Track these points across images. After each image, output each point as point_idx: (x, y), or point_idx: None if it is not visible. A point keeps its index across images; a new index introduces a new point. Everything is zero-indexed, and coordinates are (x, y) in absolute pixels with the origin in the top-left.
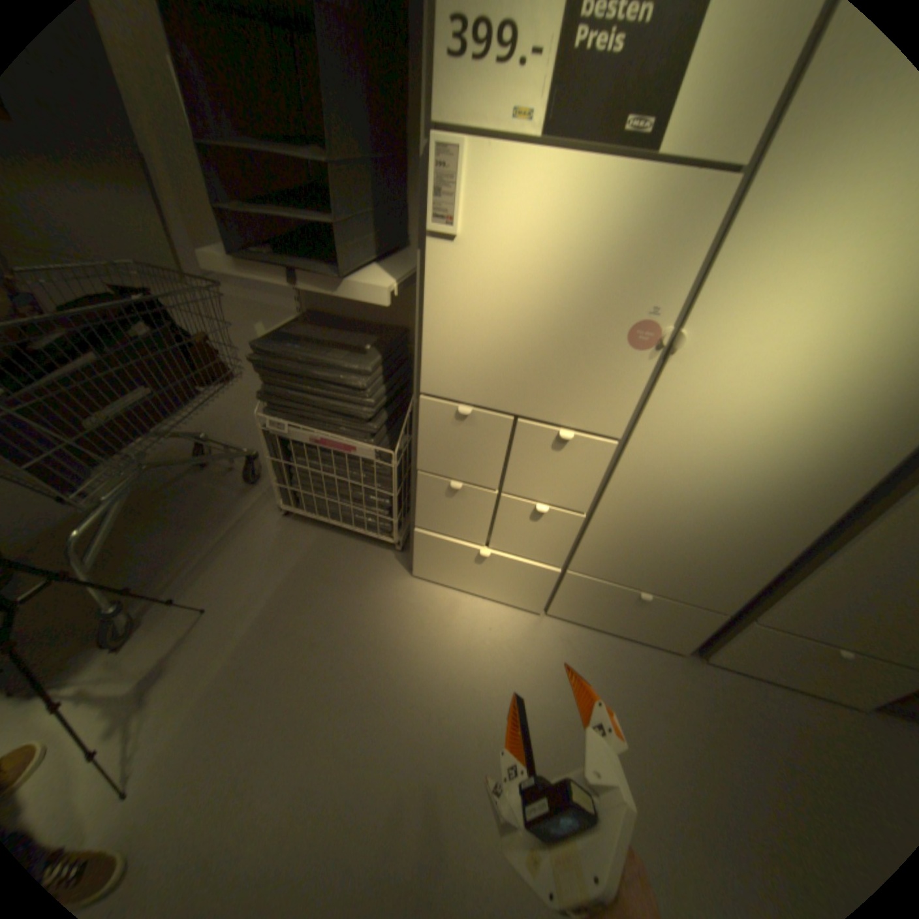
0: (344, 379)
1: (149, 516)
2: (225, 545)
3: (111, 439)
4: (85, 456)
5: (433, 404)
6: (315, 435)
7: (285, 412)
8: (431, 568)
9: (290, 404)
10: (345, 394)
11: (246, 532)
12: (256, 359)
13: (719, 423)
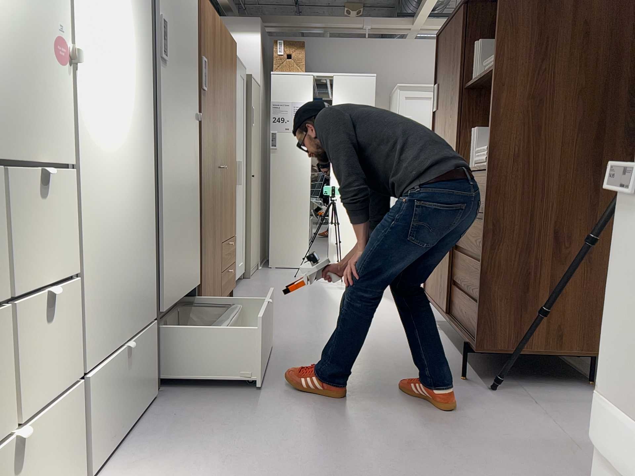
0: None
1: None
2: None
3: None
4: None
5: None
6: None
7: None
8: None
9: None
10: None
11: None
12: None
13: (103, 130)
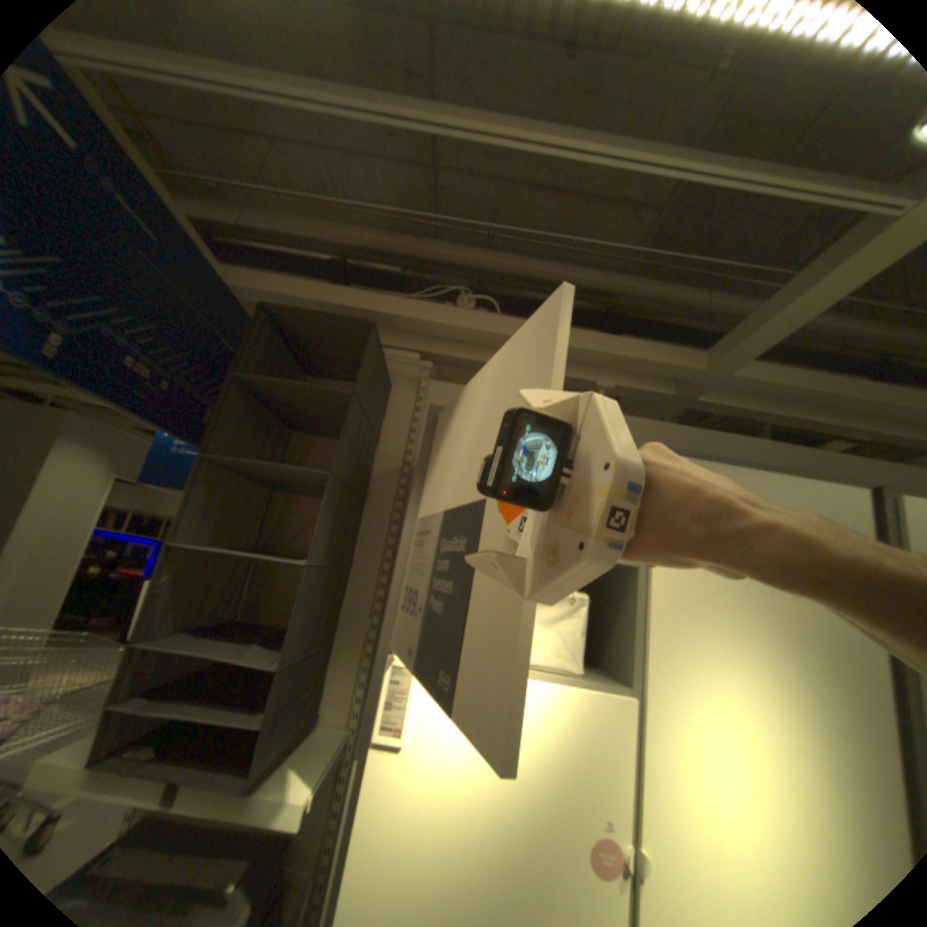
0: None
1: None
2: None
3: None
4: None
5: None
6: None
7: None
8: None
9: None
10: None
11: None
12: None
13: None
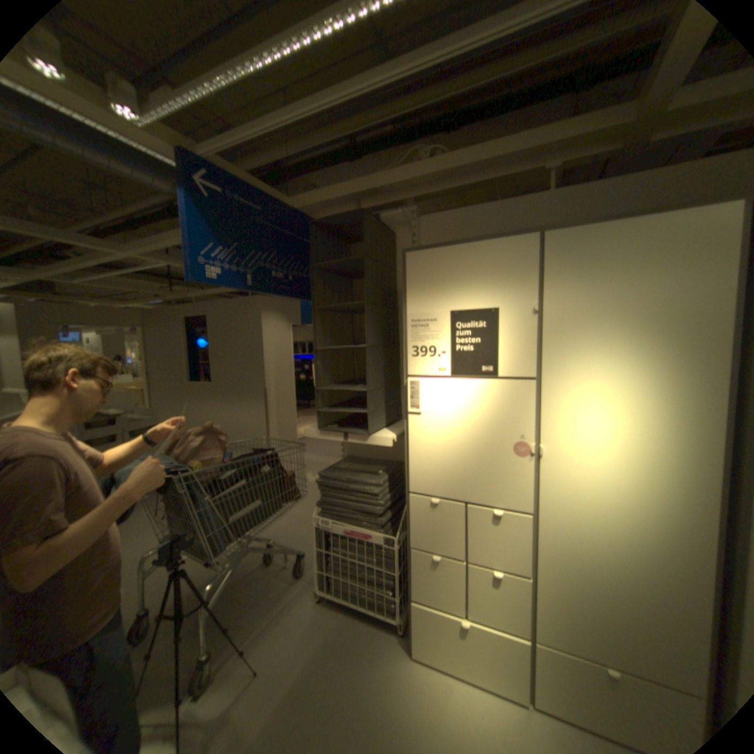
0: (367, 489)
1: (229, 599)
2: (274, 623)
3: (238, 528)
4: (226, 537)
5: (417, 499)
6: (346, 529)
7: (330, 514)
8: (426, 649)
9: (334, 508)
10: (367, 499)
11: (290, 614)
12: (320, 481)
13: (587, 498)
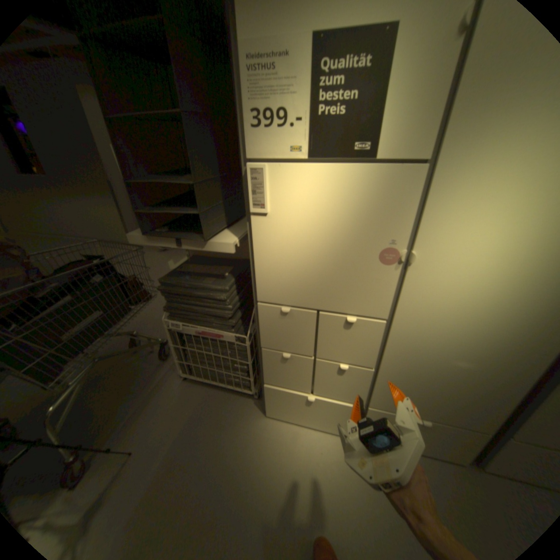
0: (213, 295)
1: (101, 387)
2: (146, 404)
3: (76, 345)
4: (60, 358)
5: (266, 307)
6: (198, 329)
7: (180, 317)
8: (277, 410)
9: (183, 312)
10: (214, 304)
11: (160, 393)
12: (162, 288)
13: (450, 305)
